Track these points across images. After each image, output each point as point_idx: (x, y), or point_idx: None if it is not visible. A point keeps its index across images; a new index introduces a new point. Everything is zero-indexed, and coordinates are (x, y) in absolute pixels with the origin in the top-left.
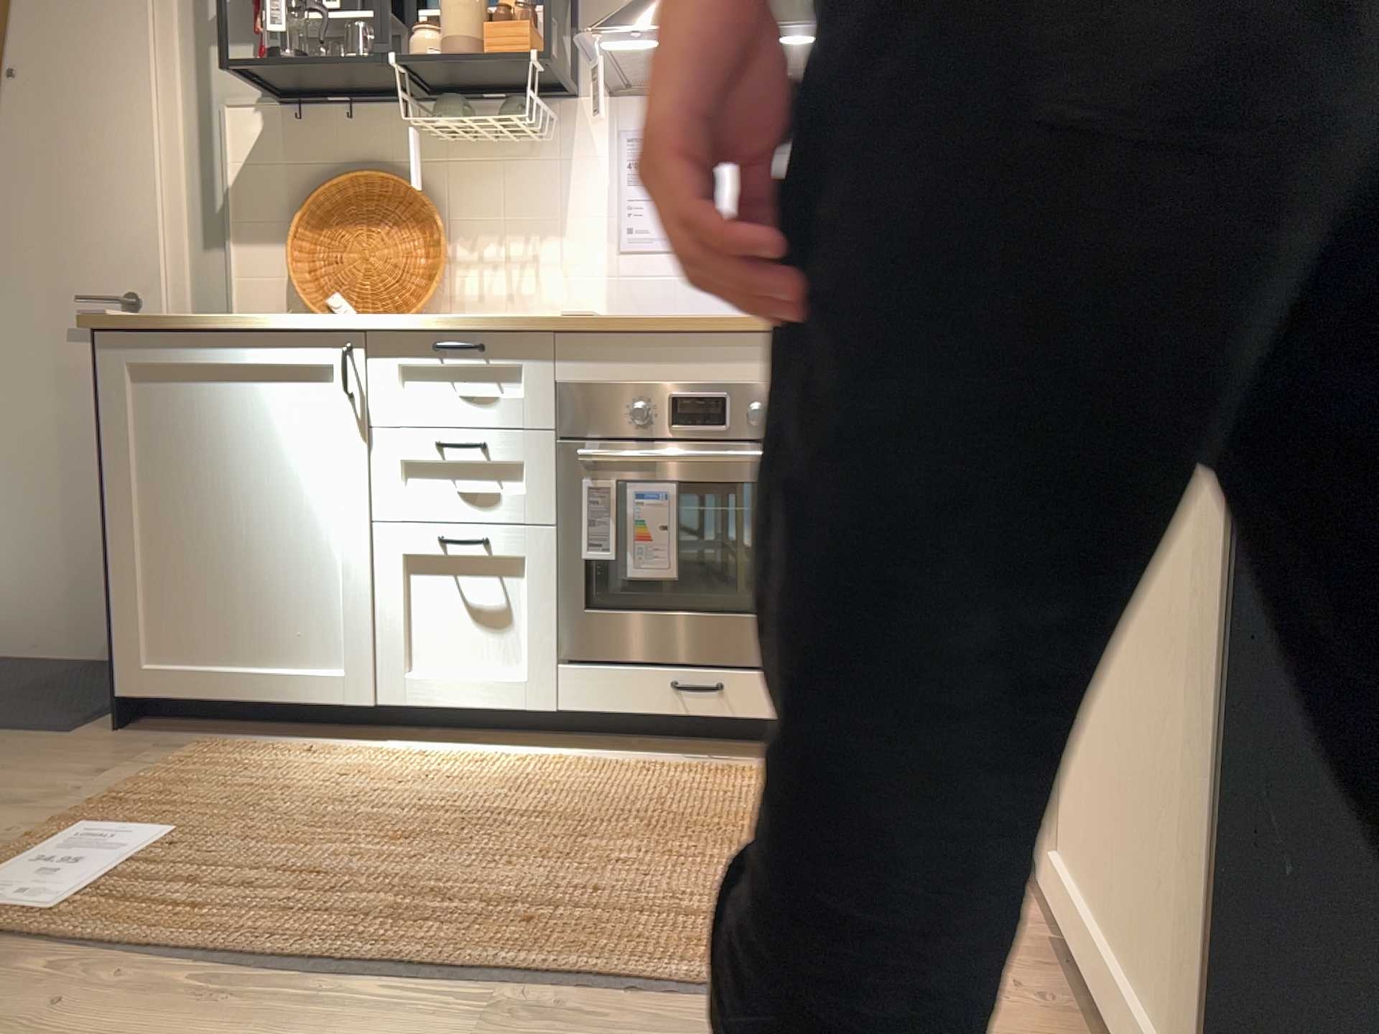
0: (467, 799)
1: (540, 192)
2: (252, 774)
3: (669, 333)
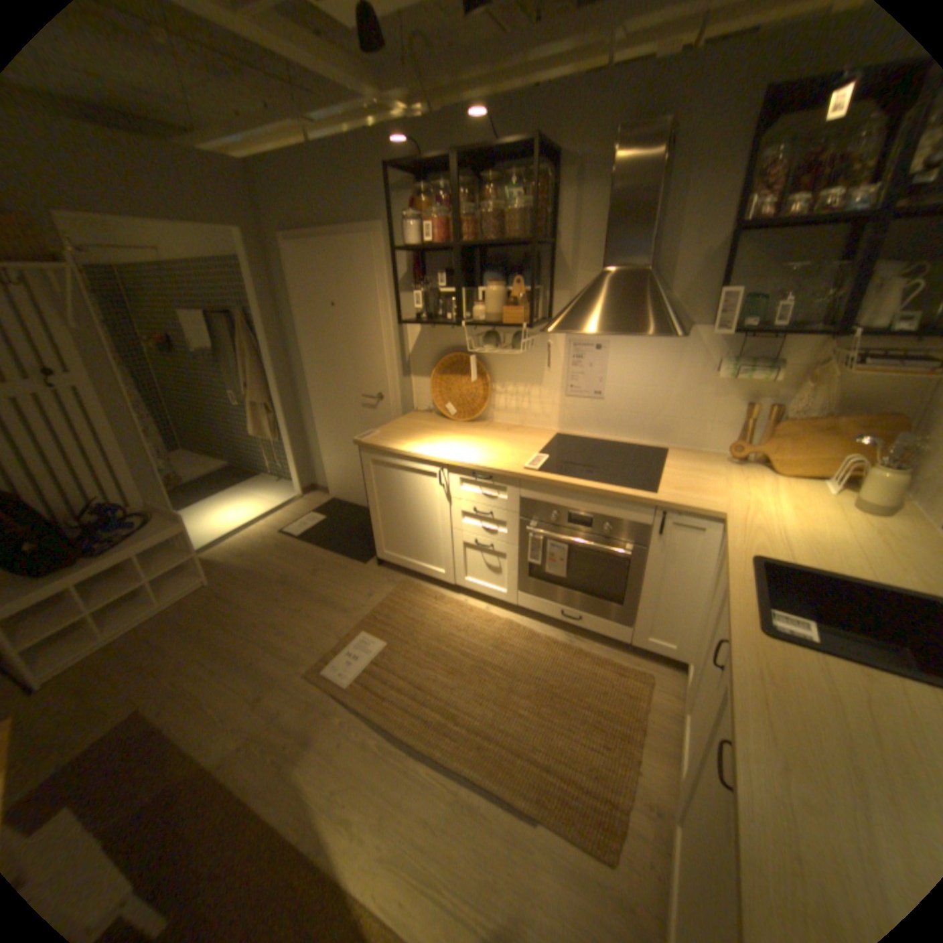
0: (476, 646)
1: (532, 365)
2: (412, 609)
3: (568, 488)
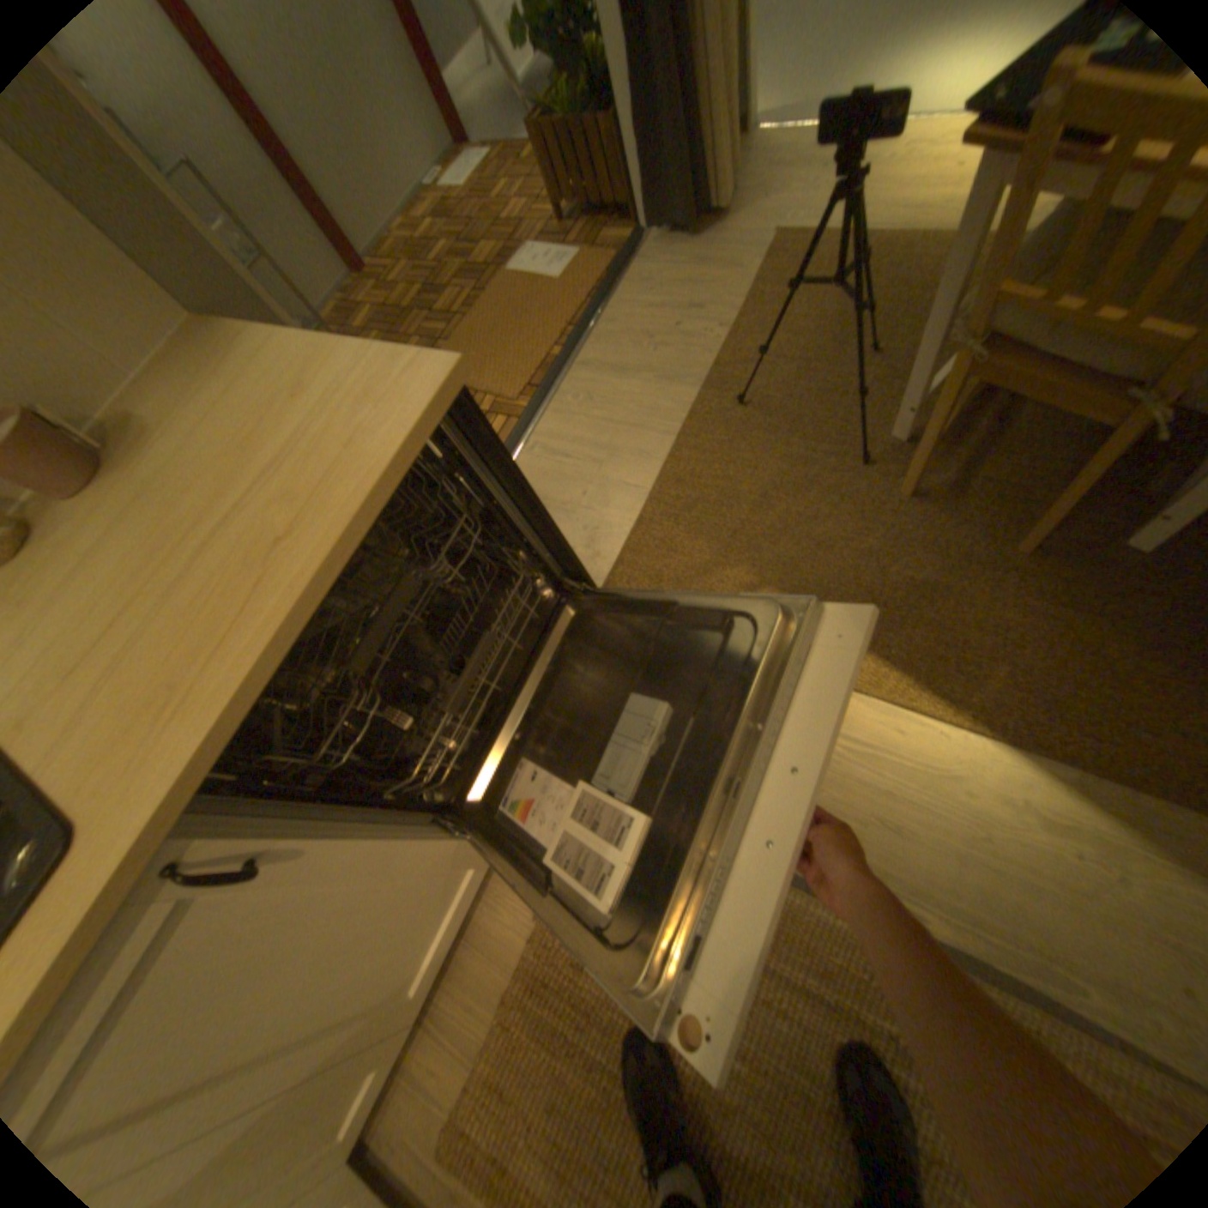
0: None
1: None
2: None
3: None
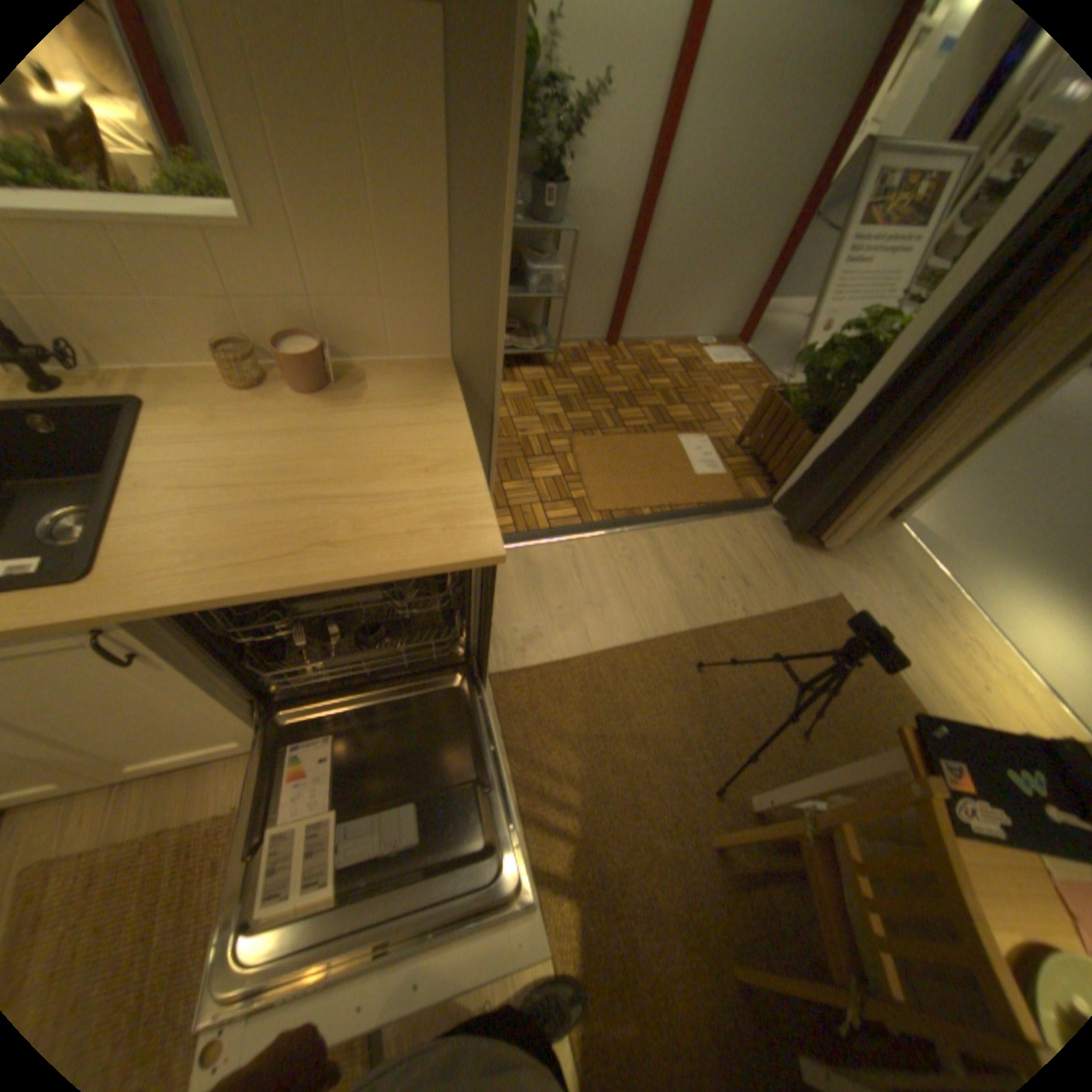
0: None
1: None
2: None
3: None
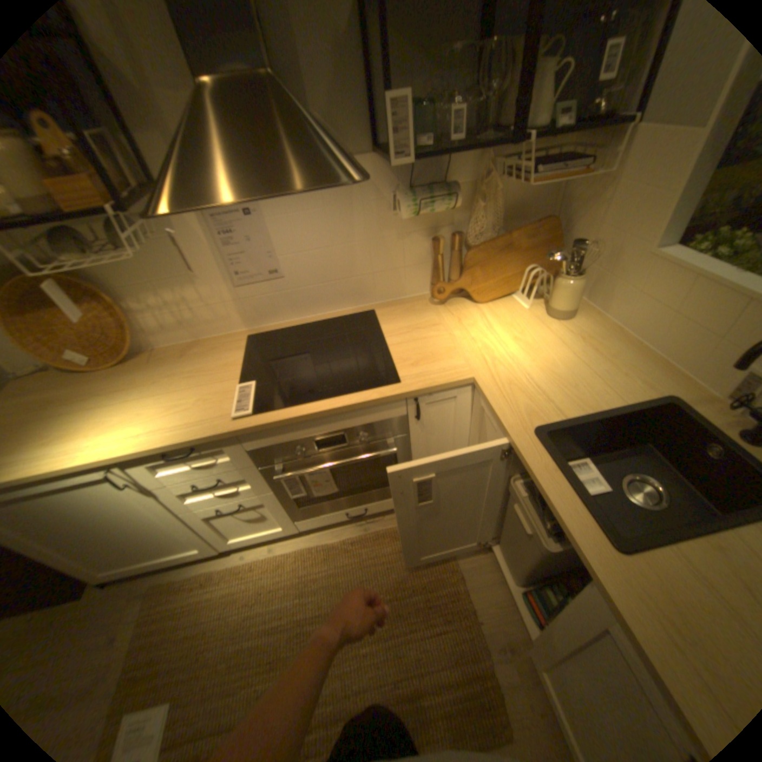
0: (281, 608)
1: (167, 258)
2: (181, 618)
3: (302, 419)
